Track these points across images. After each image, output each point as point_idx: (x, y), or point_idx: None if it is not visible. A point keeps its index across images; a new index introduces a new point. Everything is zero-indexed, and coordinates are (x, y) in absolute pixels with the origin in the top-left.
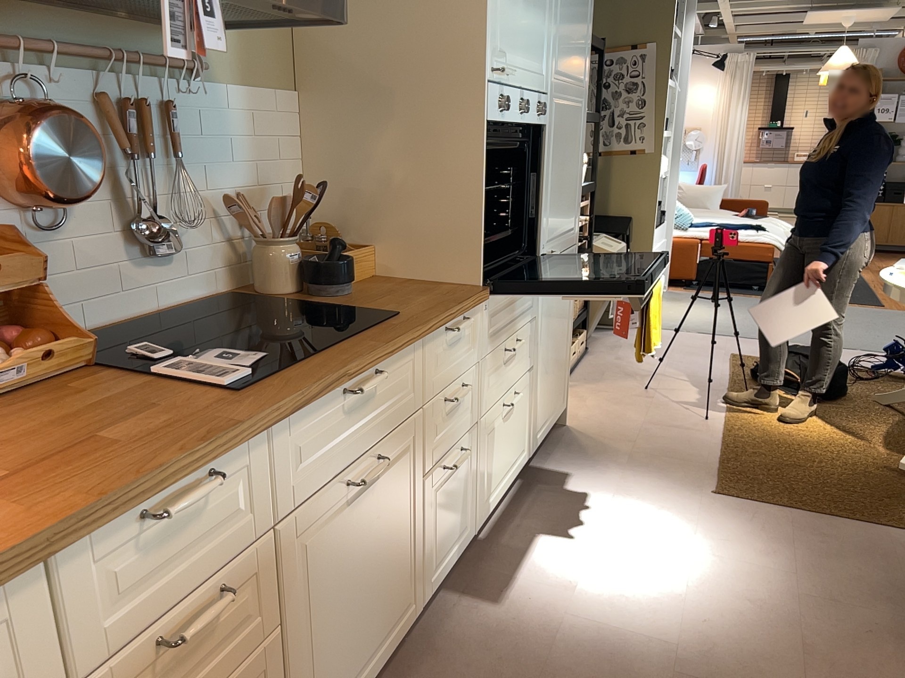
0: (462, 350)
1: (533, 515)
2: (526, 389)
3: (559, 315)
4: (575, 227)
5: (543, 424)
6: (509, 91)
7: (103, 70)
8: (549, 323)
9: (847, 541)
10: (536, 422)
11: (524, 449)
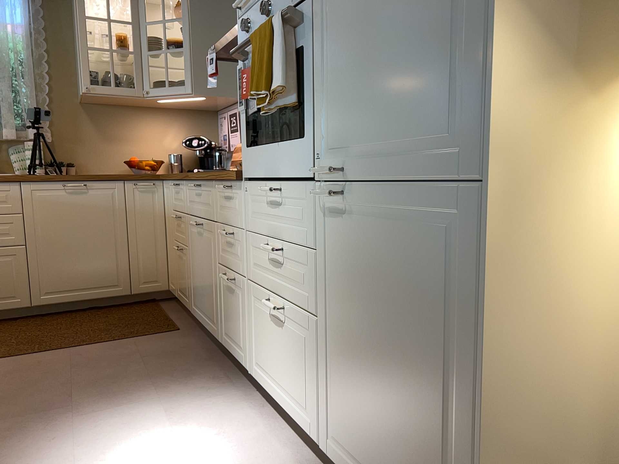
0: (233, 209)
1: (260, 447)
2: (308, 337)
3: (392, 306)
4: (469, 137)
5: (355, 459)
6: (259, 5)
7: None
8: (353, 291)
9: None
10: (335, 423)
11: (310, 414)
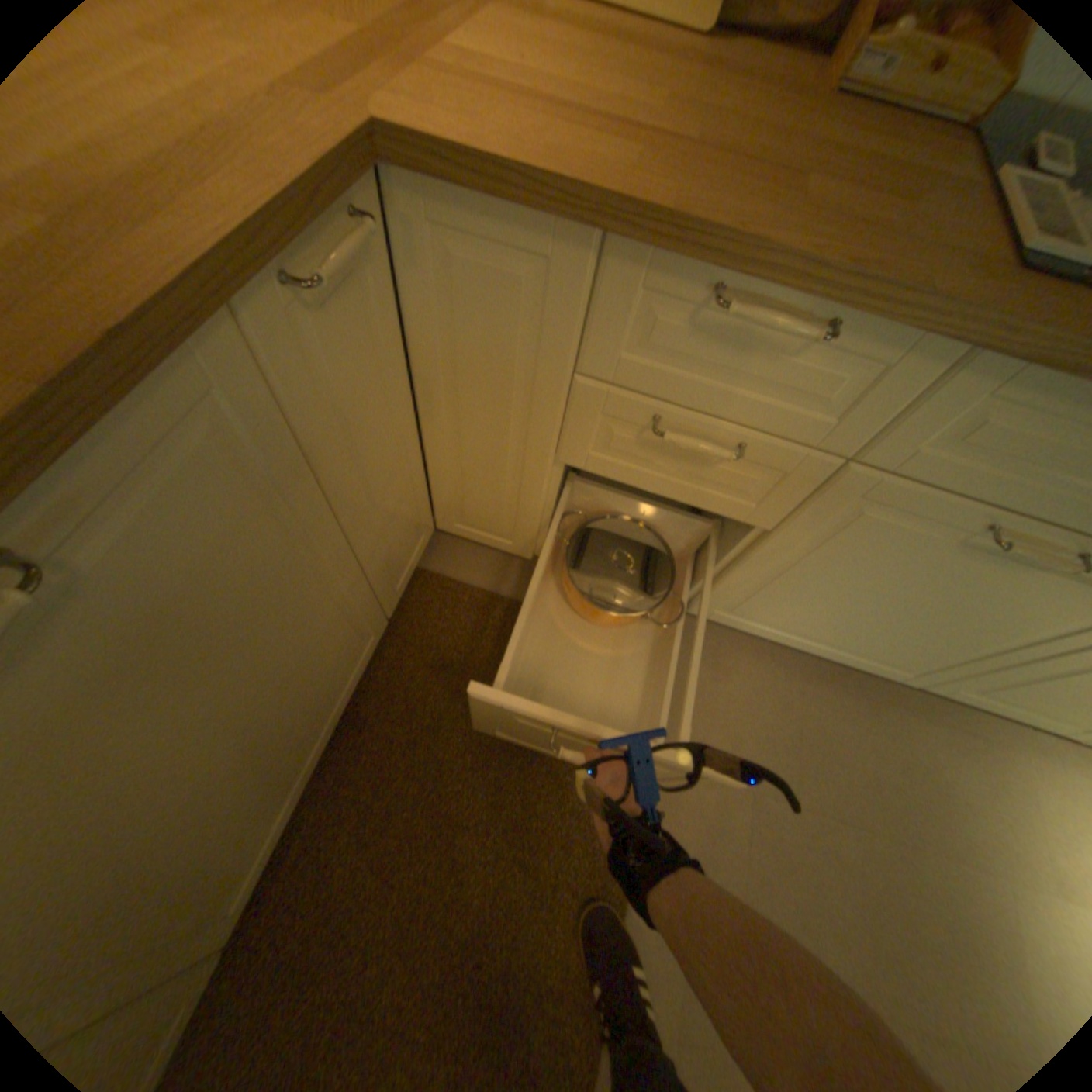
0: None
1: None
2: None
3: None
4: None
5: None
6: None
7: None
8: None
9: None
10: None
11: None
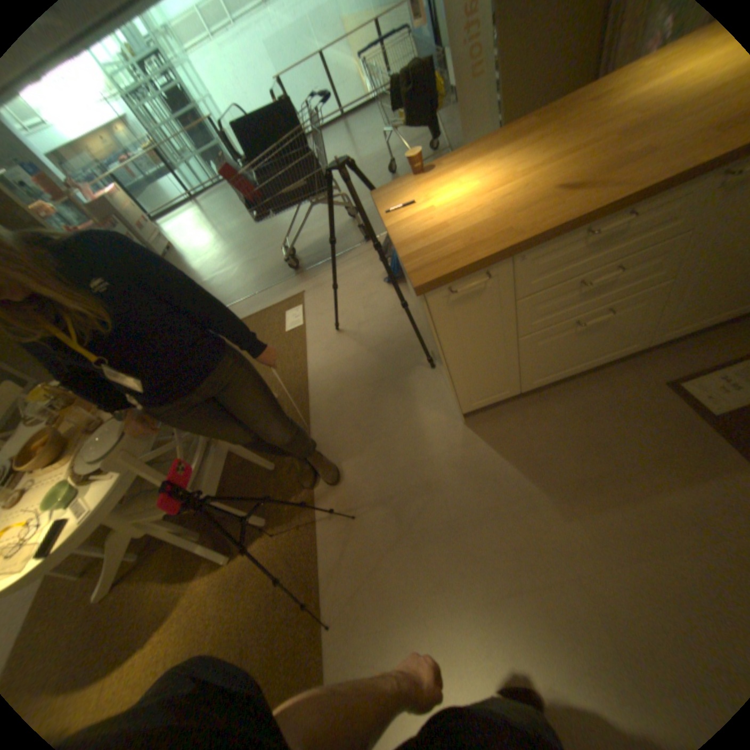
0: None
1: None
2: None
3: None
4: None
5: None
6: None
7: None
8: None
9: (350, 586)
10: None
11: None
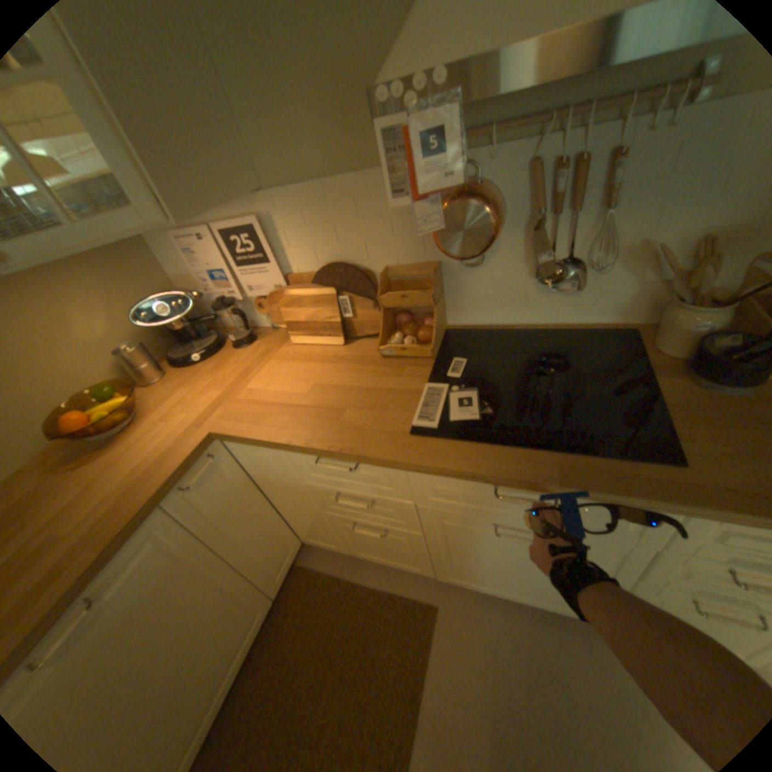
0: None
1: None
2: None
3: None
4: None
5: None
6: None
7: (550, 126)
8: None
9: None
10: None
11: None
